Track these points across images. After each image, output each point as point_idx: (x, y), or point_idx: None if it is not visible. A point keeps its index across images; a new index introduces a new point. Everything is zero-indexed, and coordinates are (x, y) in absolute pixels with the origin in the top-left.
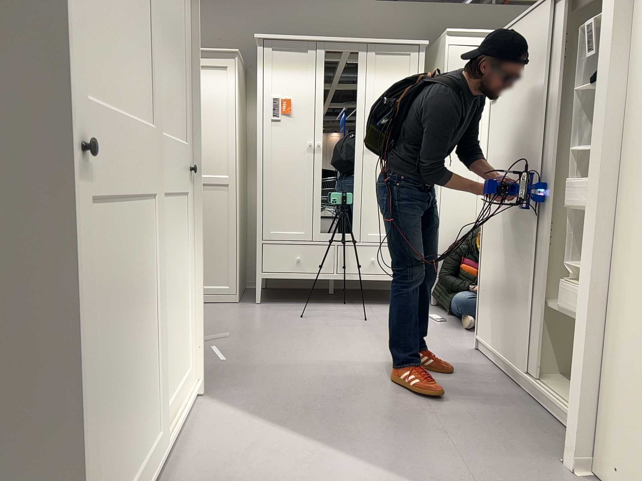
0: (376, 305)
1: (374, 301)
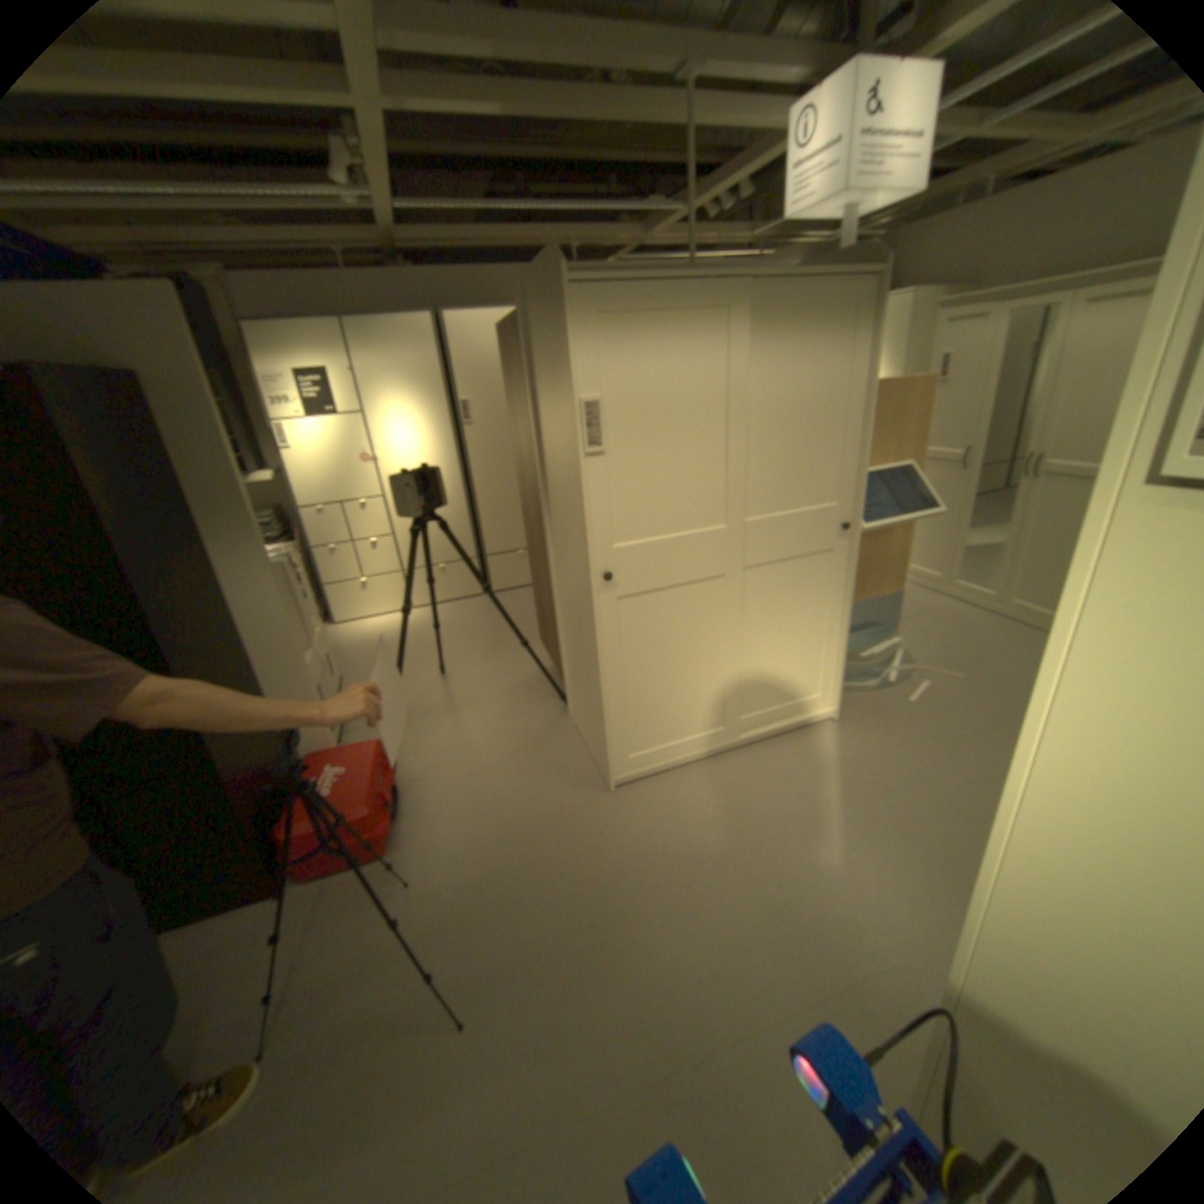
0: None
1: None
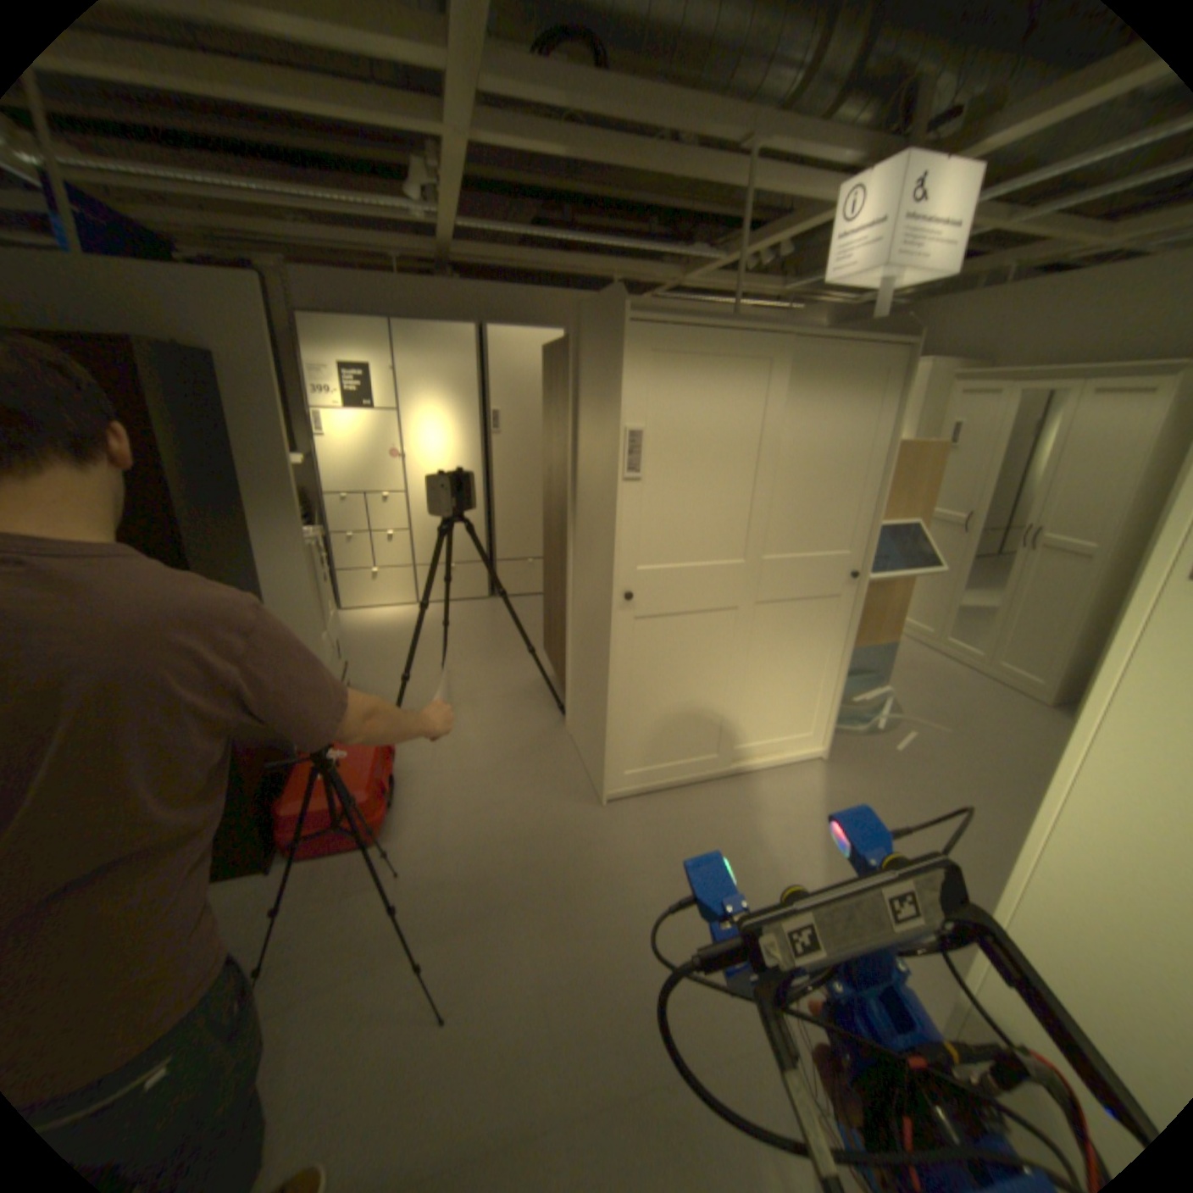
0: None
1: None
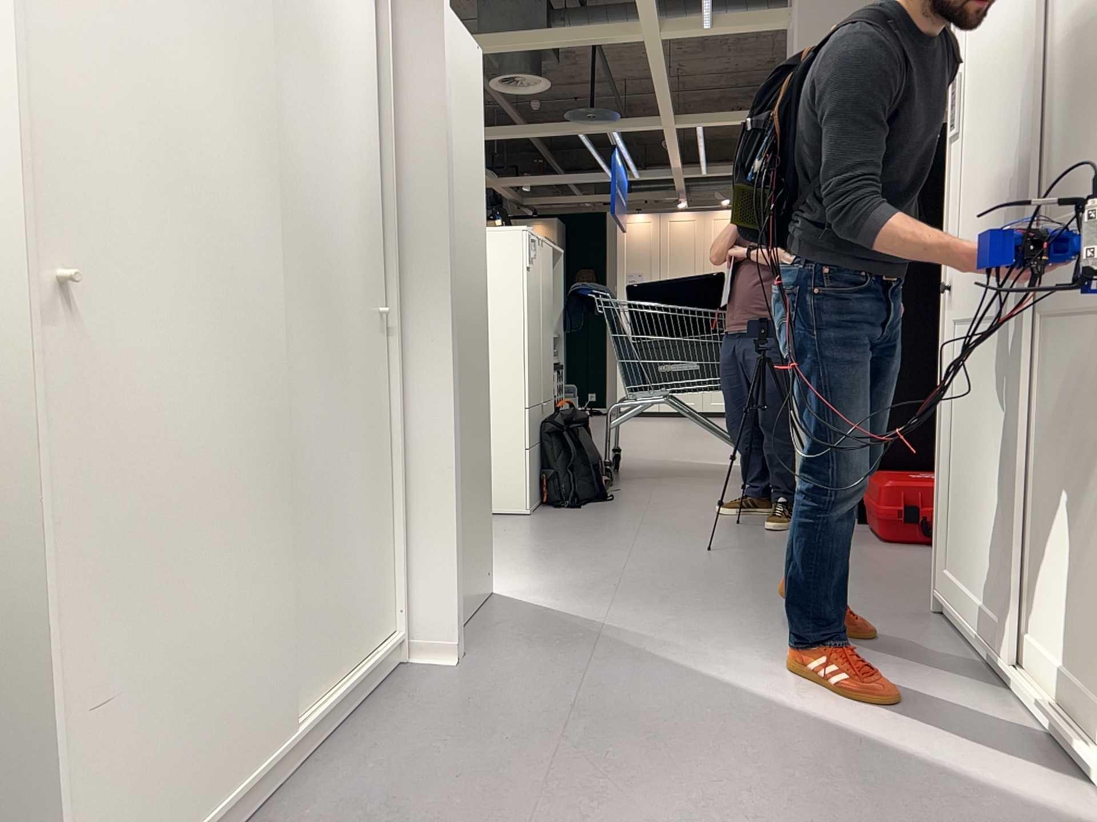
0: None
1: None
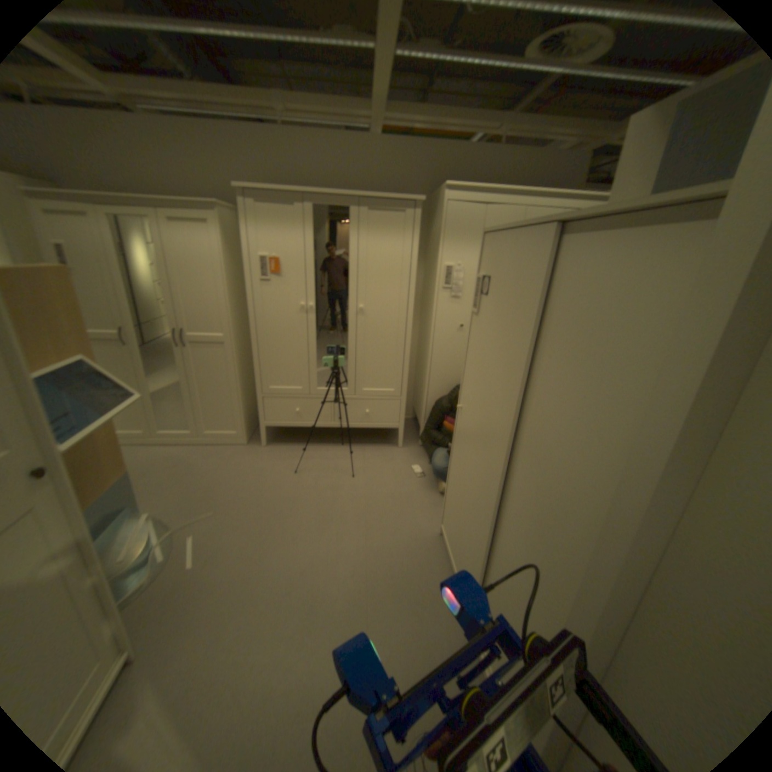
0: (370, 444)
1: (369, 438)
